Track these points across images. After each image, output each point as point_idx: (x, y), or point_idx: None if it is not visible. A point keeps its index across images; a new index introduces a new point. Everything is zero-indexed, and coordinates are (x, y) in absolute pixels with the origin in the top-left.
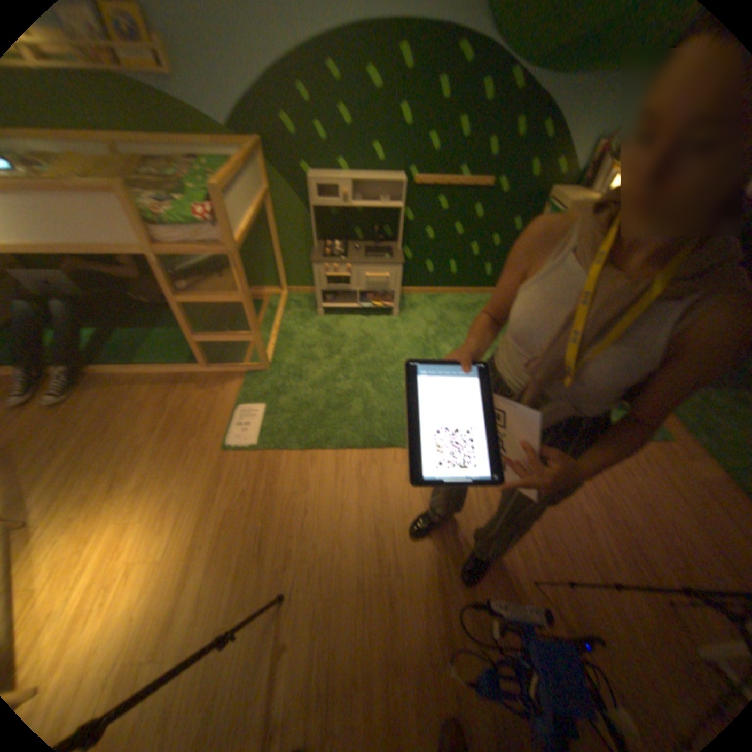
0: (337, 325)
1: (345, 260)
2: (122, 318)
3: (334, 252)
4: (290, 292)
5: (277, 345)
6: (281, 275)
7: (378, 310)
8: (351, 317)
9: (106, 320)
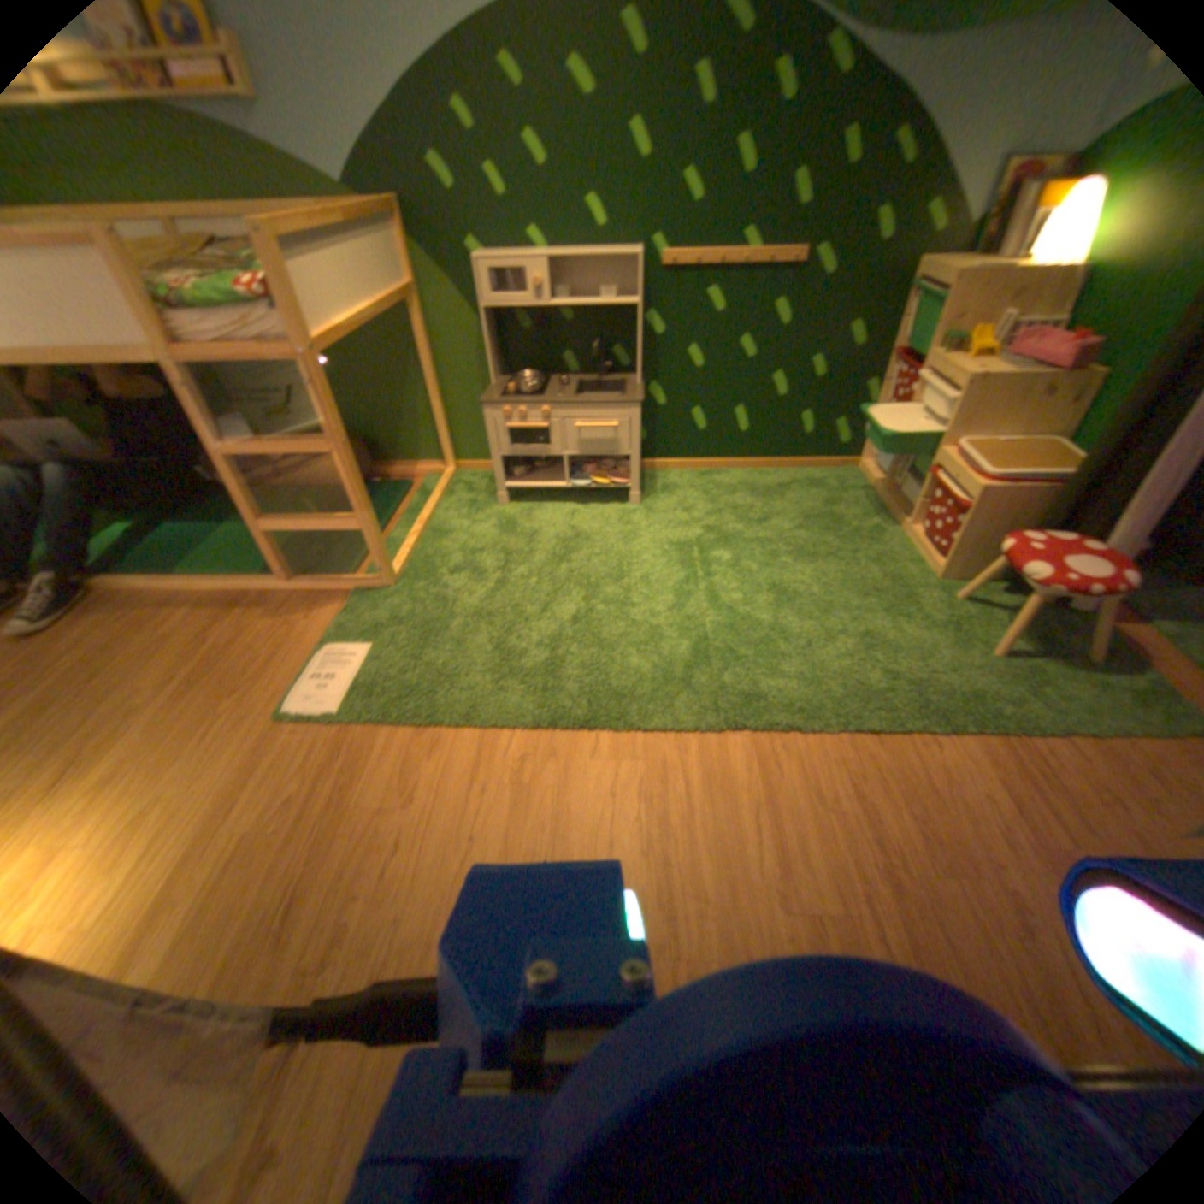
0: (526, 515)
1: (535, 395)
2: (176, 505)
3: (518, 385)
4: (456, 467)
5: (414, 546)
6: (438, 434)
7: (600, 488)
8: (552, 503)
9: (150, 509)
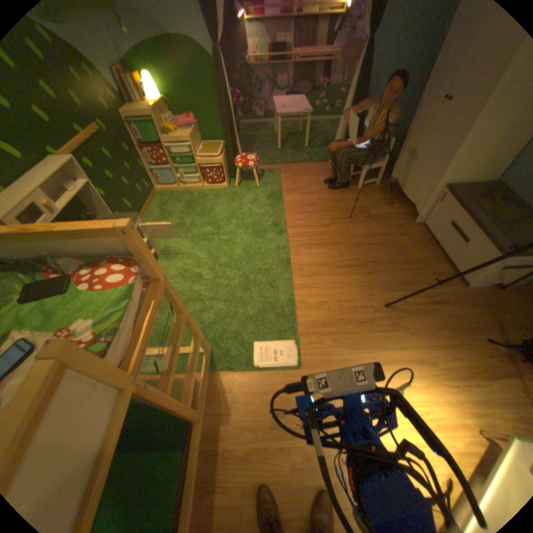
0: None
1: None
2: None
3: None
4: None
5: None
6: None
7: None
8: None
9: None
